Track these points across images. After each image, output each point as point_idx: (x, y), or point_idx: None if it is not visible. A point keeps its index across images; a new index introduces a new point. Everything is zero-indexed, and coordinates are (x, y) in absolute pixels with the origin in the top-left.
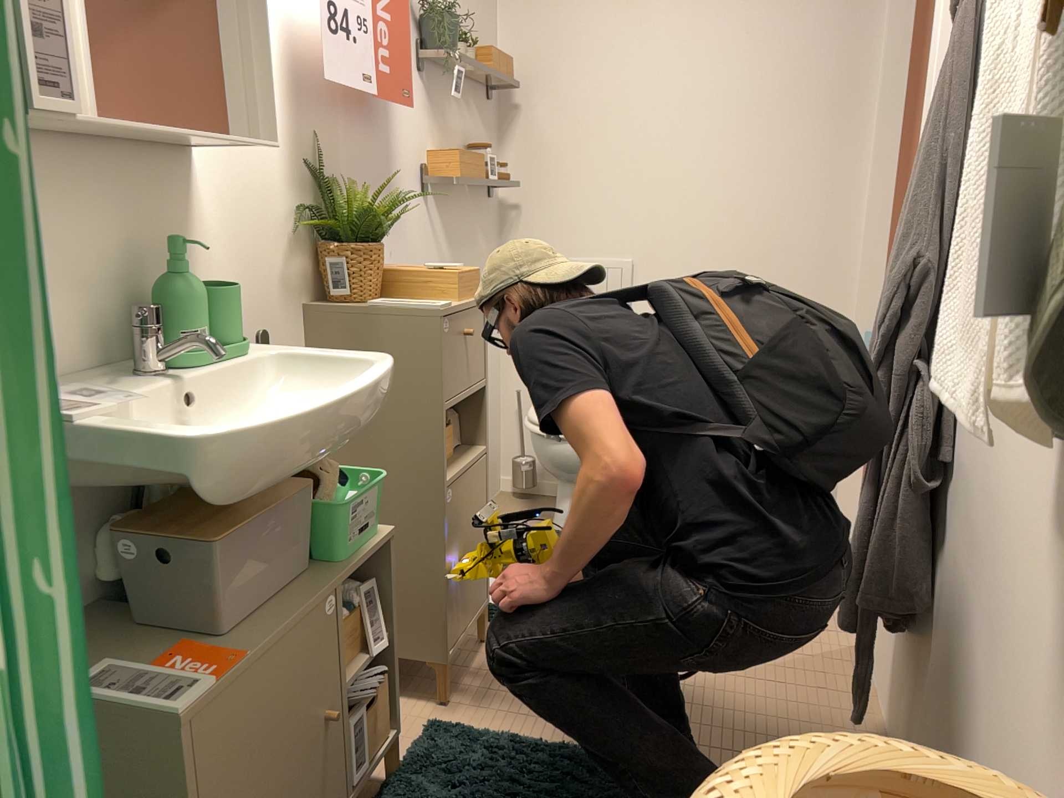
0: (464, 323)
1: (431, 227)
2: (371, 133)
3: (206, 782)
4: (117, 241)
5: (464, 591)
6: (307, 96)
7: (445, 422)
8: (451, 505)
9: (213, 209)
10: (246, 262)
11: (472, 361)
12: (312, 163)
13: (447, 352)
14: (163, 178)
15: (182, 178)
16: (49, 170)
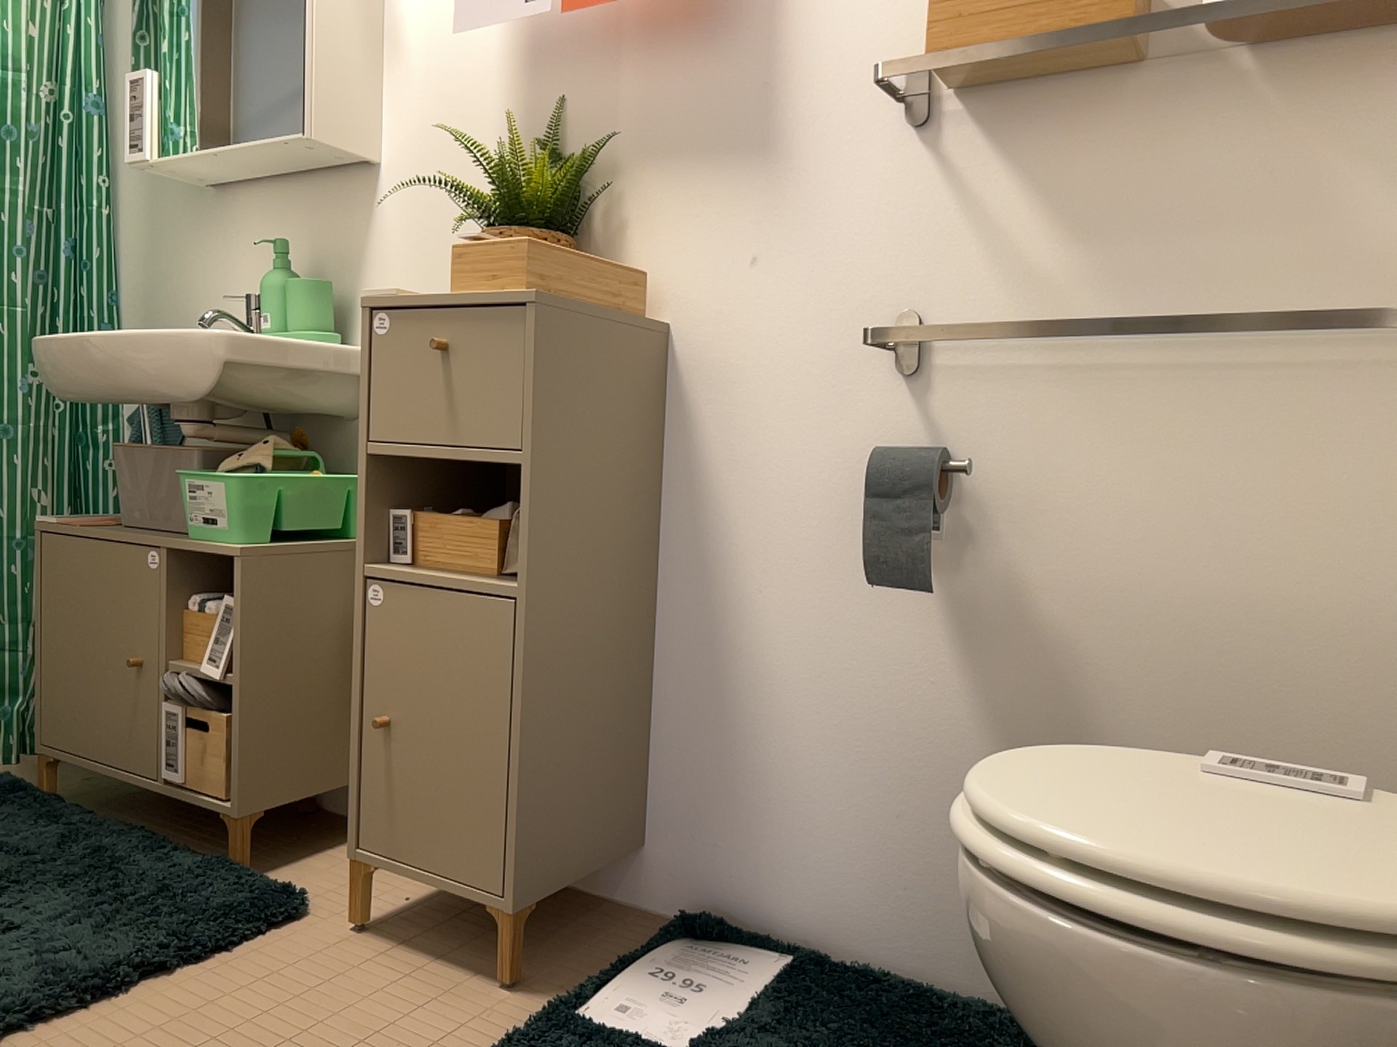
0: (442, 332)
1: (942, 197)
2: (704, 61)
3: (59, 582)
4: (312, 256)
5: (415, 783)
6: (552, 60)
7: (368, 469)
8: (381, 605)
9: (397, 221)
10: (430, 273)
11: (468, 403)
12: (549, 144)
13: (386, 367)
14: (354, 200)
15: (370, 198)
16: (277, 210)
